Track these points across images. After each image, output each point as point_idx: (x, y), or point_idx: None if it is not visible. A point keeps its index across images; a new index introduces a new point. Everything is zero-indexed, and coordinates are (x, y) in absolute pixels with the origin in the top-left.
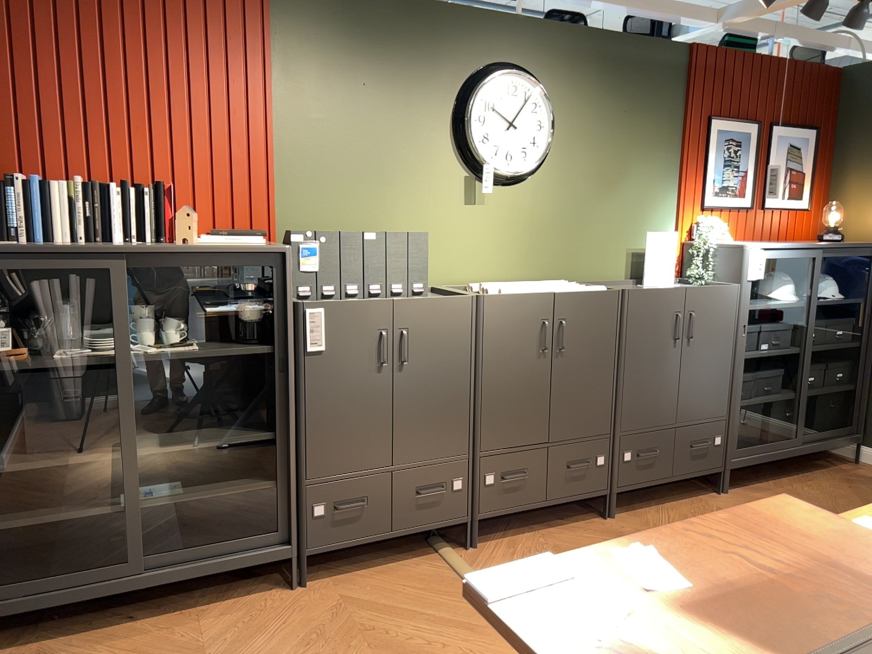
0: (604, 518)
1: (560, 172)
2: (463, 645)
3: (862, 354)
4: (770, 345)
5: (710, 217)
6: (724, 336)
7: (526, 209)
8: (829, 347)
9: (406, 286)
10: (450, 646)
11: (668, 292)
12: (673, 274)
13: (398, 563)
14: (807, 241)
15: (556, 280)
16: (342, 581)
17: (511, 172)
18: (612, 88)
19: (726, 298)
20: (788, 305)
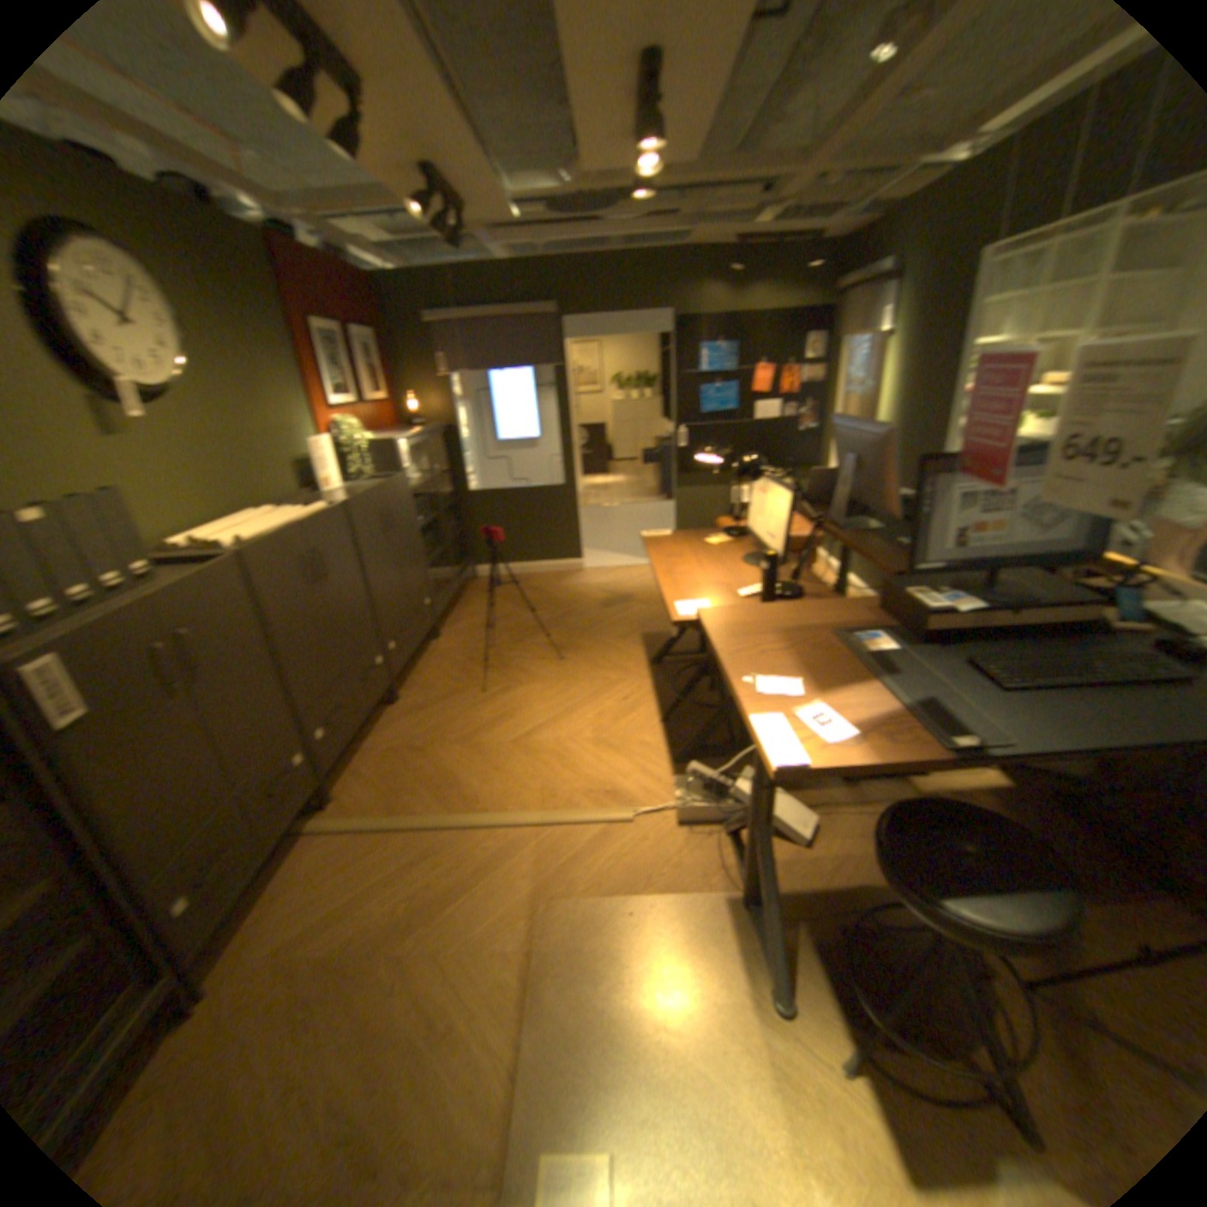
0: (391, 705)
1: (195, 380)
2: (434, 870)
3: (458, 506)
4: (420, 517)
5: (339, 416)
6: (405, 520)
7: (176, 432)
8: (444, 507)
9: (120, 572)
10: (427, 882)
11: (368, 494)
12: (336, 476)
13: (273, 878)
14: (393, 427)
15: (240, 510)
16: (238, 948)
17: (150, 386)
18: (207, 273)
19: (398, 488)
20: (421, 482)
